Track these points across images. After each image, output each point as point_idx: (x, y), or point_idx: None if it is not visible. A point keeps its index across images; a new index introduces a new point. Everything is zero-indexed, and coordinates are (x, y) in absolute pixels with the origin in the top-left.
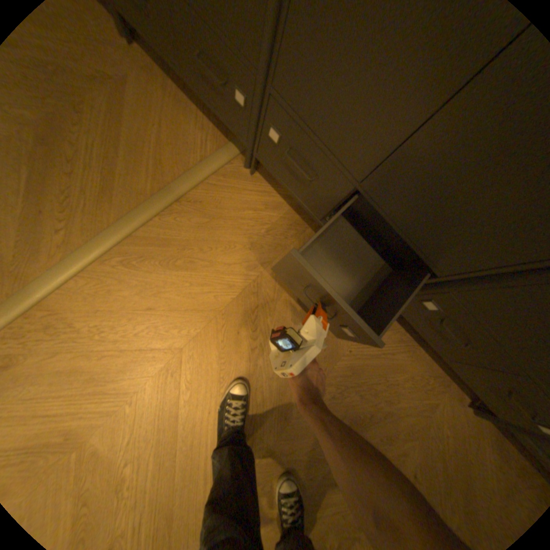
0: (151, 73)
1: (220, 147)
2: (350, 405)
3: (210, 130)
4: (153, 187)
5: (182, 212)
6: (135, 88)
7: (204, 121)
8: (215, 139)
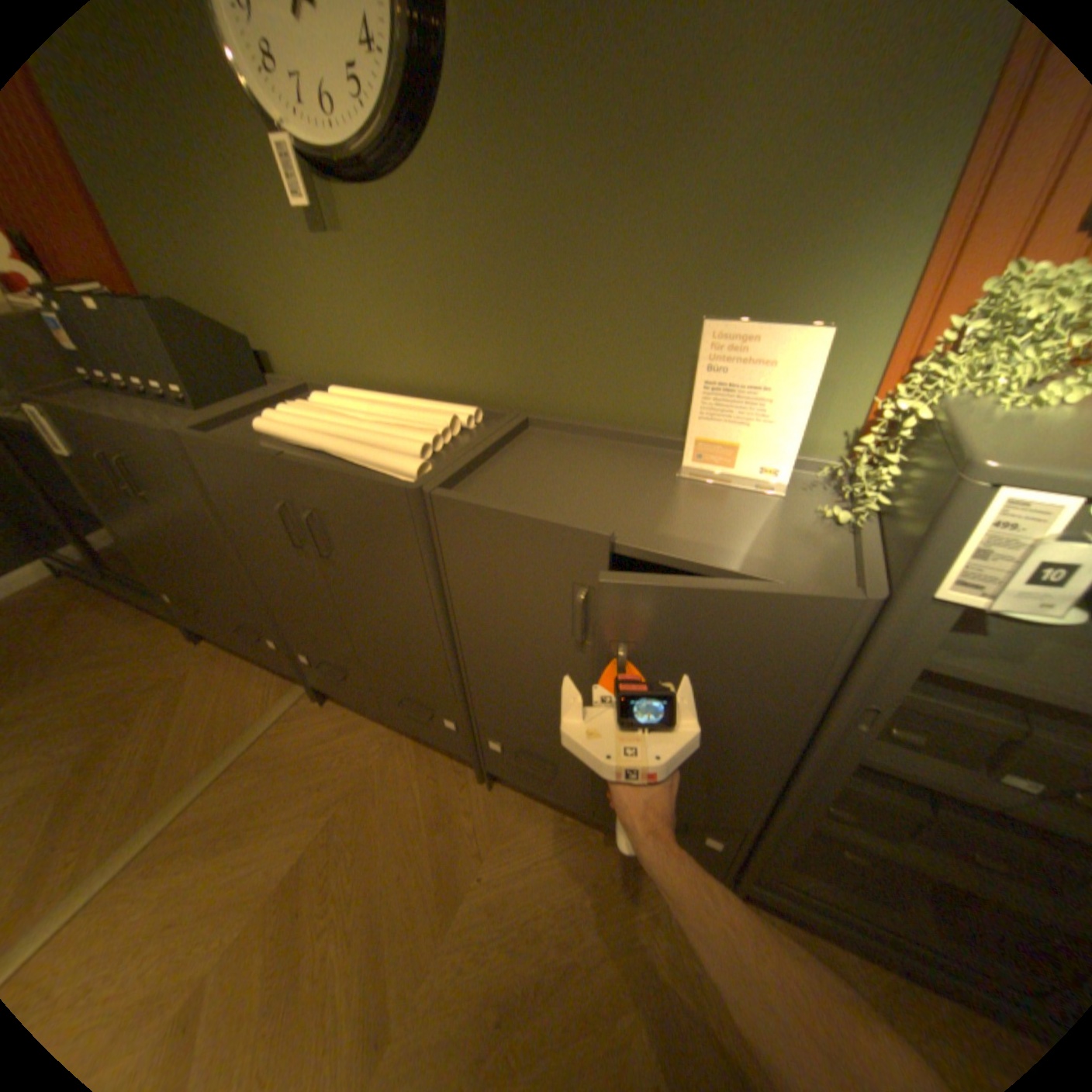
0: (215, 658)
1: (284, 694)
2: (491, 976)
3: (273, 683)
4: (199, 765)
5: (231, 780)
6: (196, 678)
7: (268, 677)
8: (279, 689)
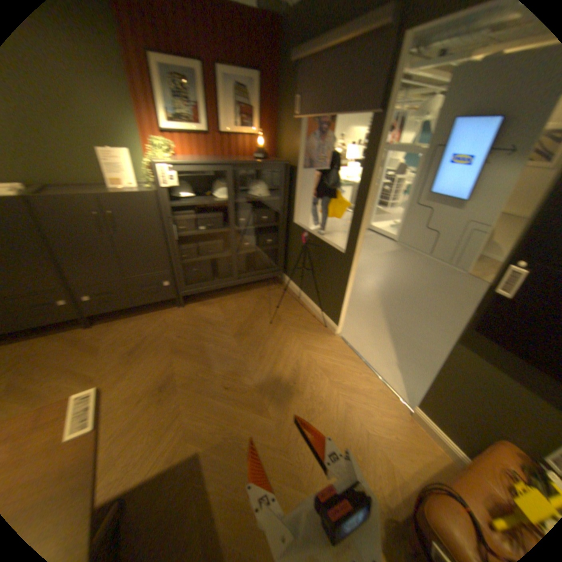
0: None
1: None
2: (122, 351)
3: None
4: None
5: None
6: None
7: None
8: None
